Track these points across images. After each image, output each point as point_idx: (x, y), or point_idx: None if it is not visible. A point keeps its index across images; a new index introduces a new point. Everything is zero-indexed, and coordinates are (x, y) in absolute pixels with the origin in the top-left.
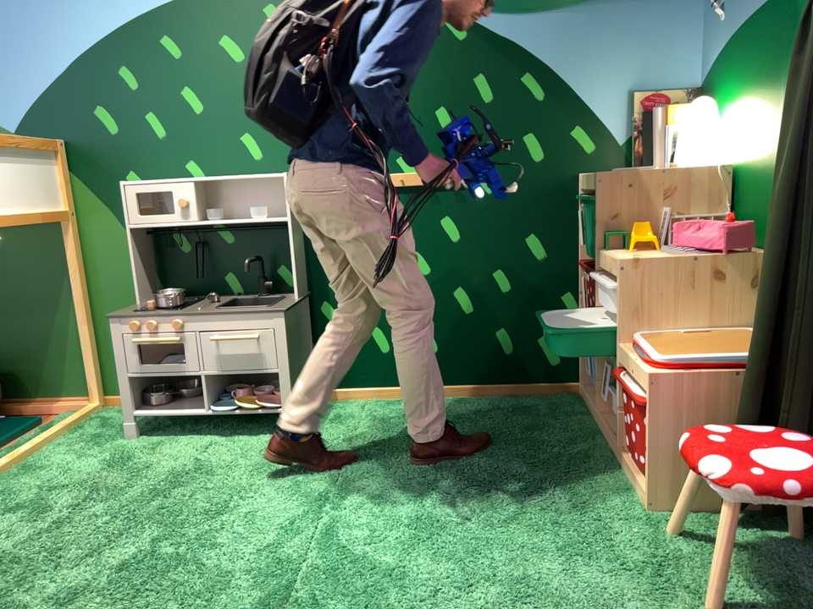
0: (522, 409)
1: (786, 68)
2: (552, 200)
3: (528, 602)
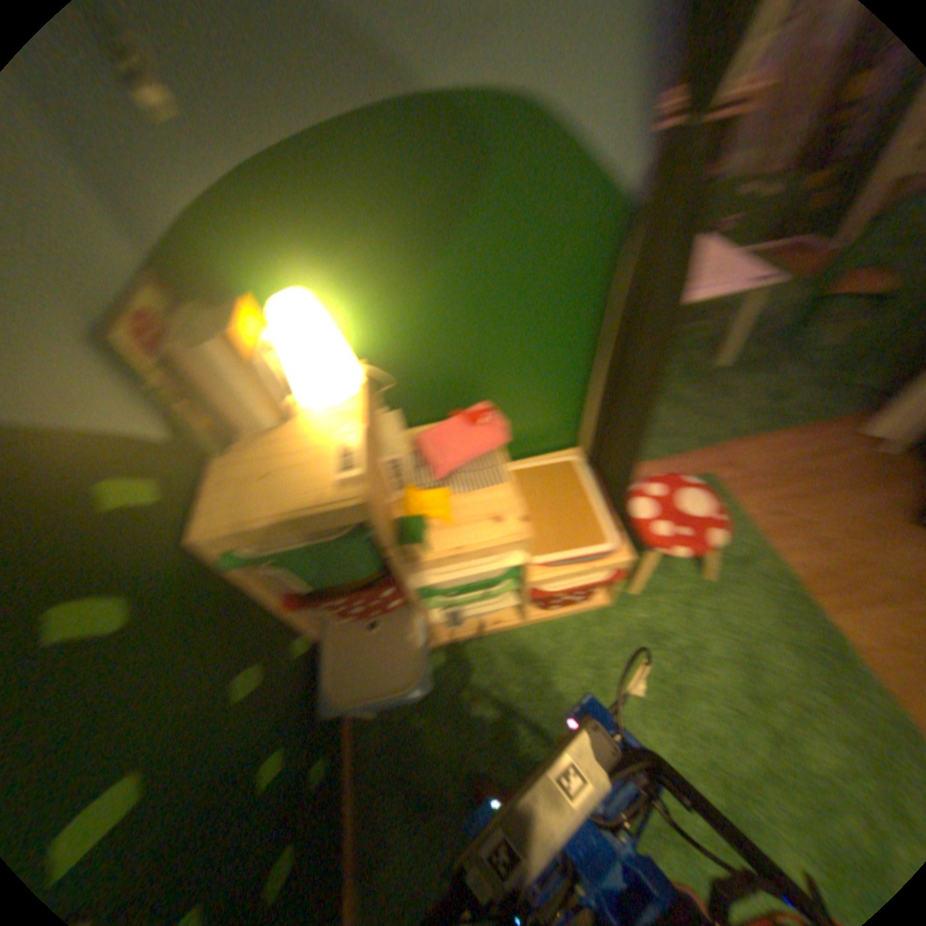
0: (402, 740)
1: (467, 226)
2: (207, 612)
3: (772, 693)
